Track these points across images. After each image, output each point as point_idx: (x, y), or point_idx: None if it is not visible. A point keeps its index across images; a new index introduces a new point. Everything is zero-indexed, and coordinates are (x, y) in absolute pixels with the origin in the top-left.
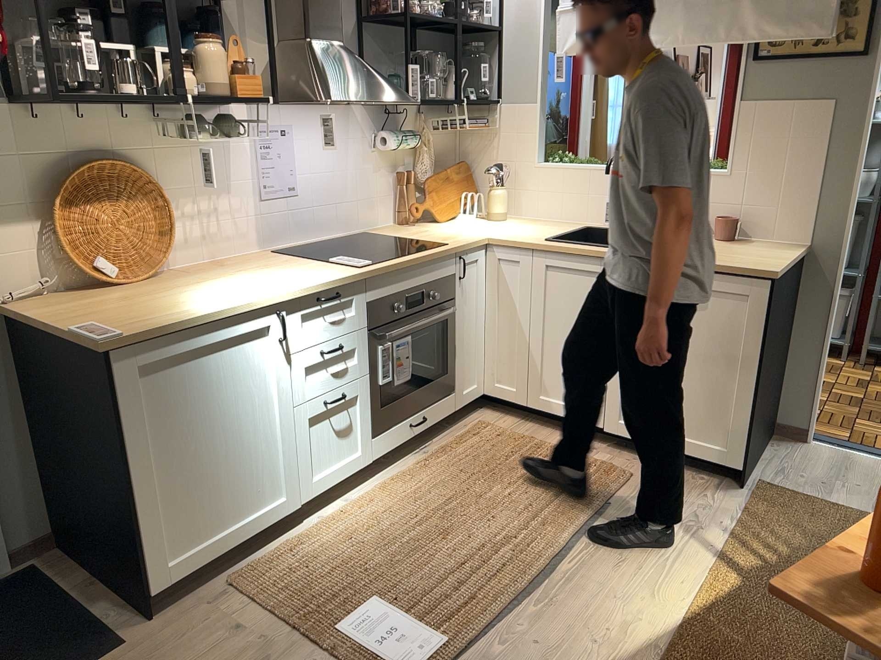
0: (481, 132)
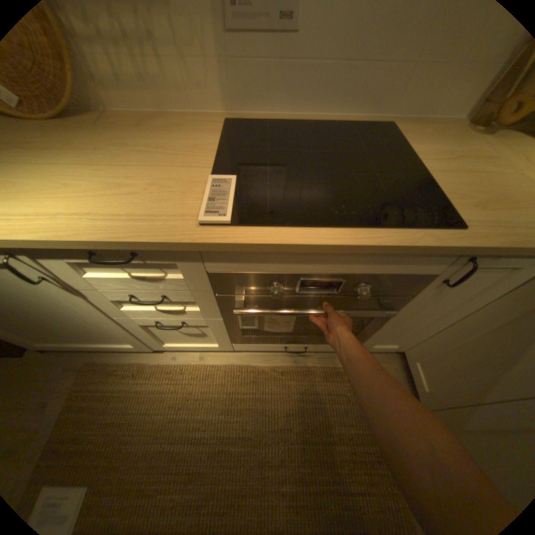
0: None
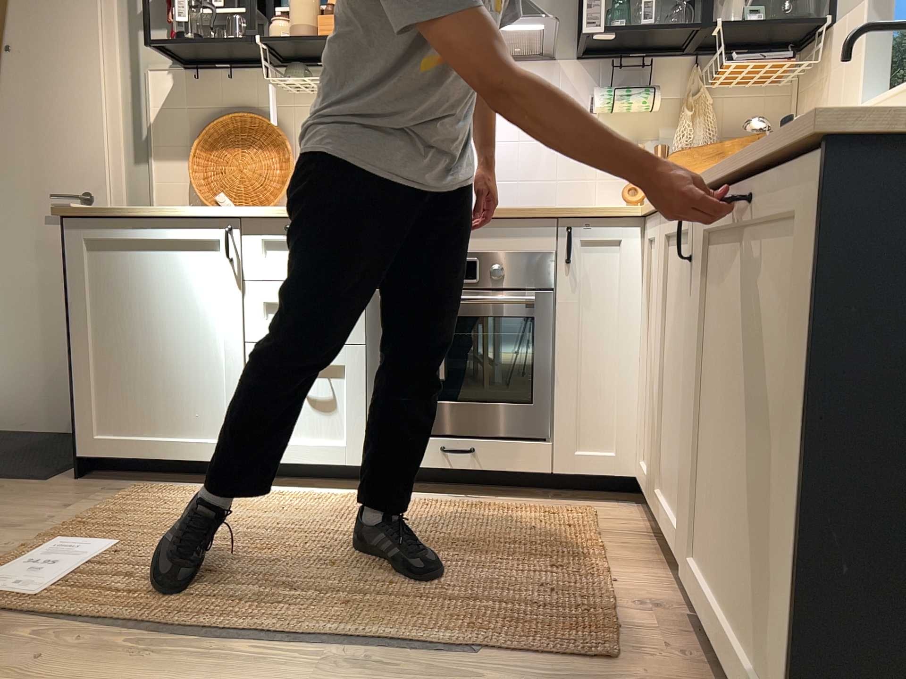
0: (811, 84)
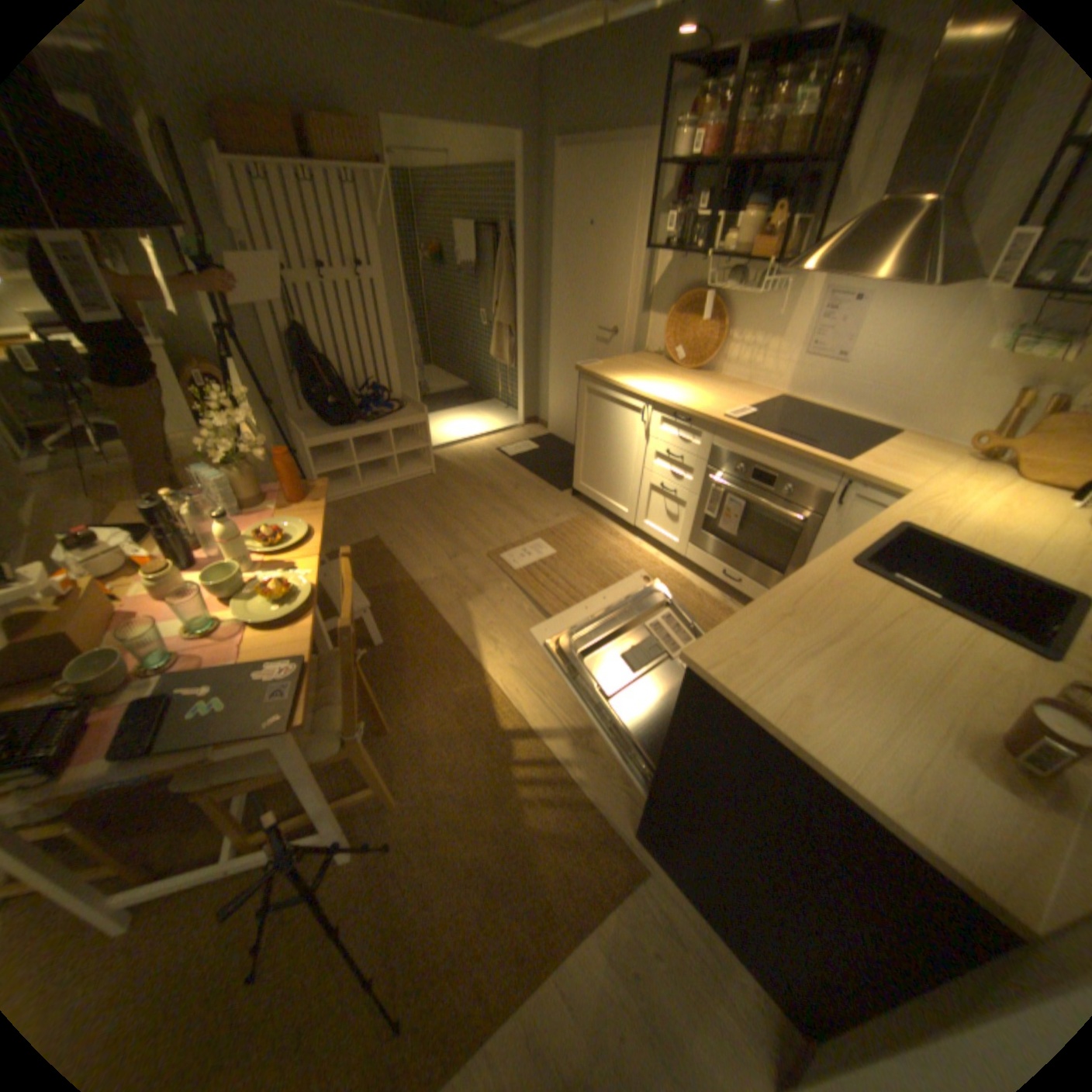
0: None
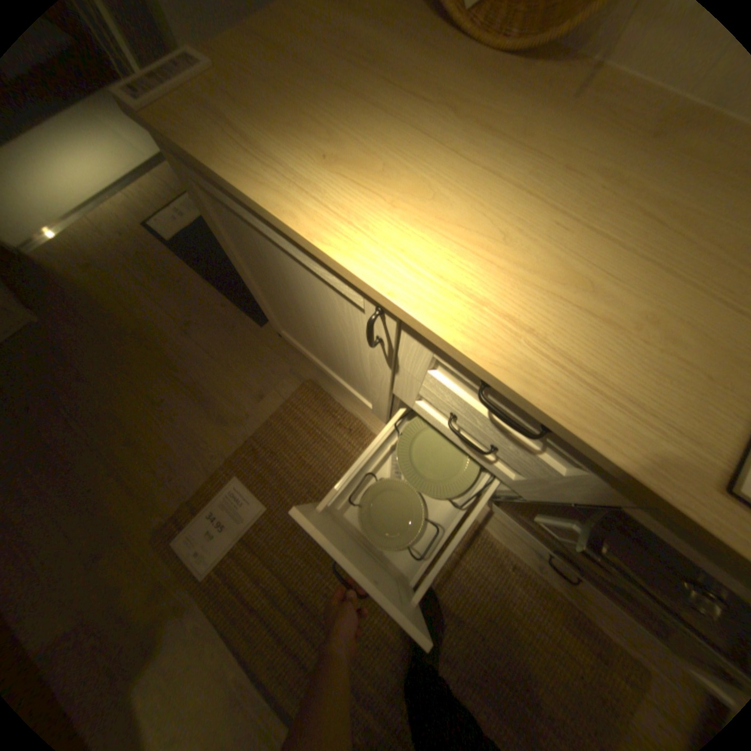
0: None
